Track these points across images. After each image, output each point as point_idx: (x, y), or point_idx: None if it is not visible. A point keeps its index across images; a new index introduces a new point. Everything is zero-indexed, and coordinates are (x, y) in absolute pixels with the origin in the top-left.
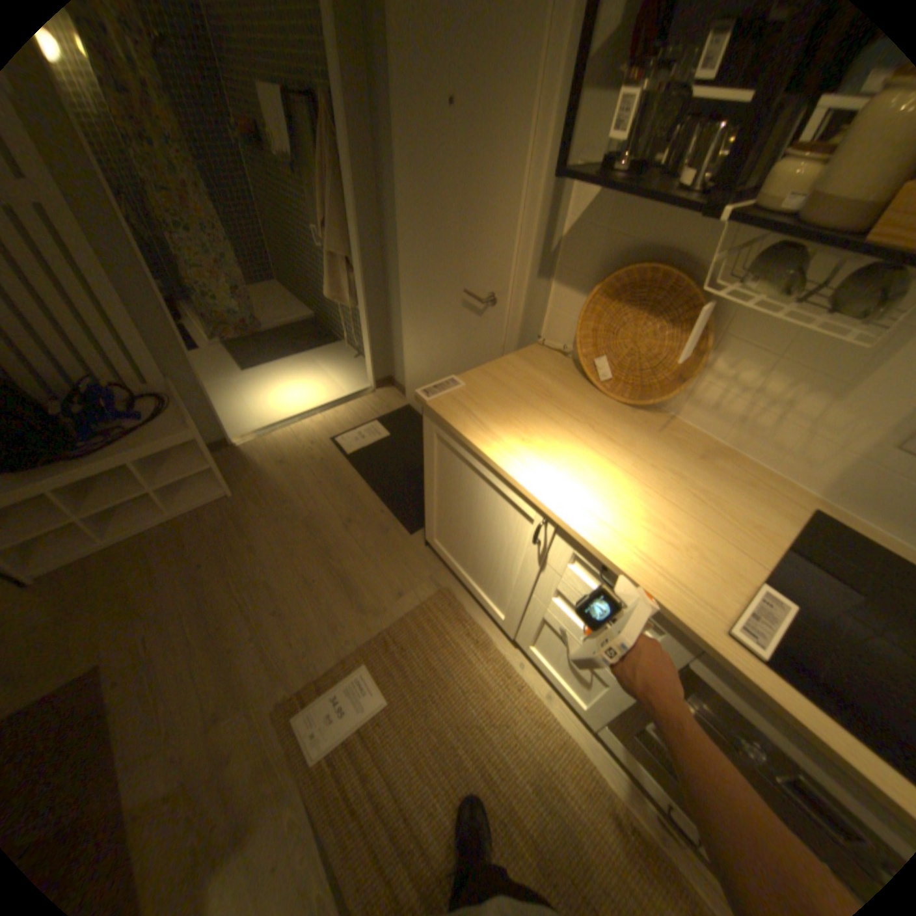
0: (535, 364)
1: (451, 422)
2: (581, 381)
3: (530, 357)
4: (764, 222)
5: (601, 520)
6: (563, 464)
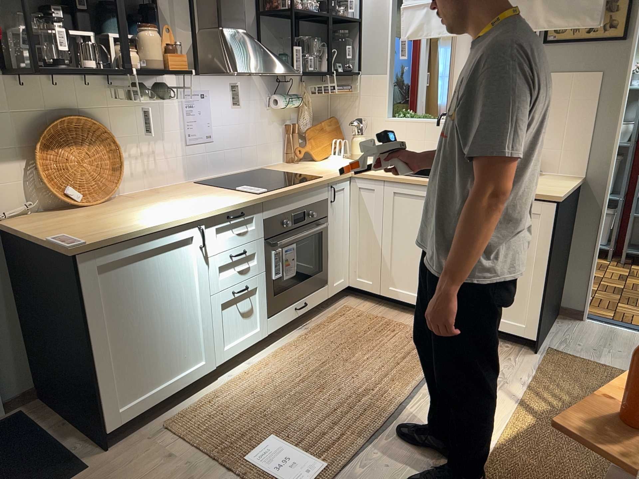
0: (36, 222)
1: (114, 236)
2: (72, 210)
3: (22, 223)
4: (146, 72)
5: (205, 206)
6: (163, 213)
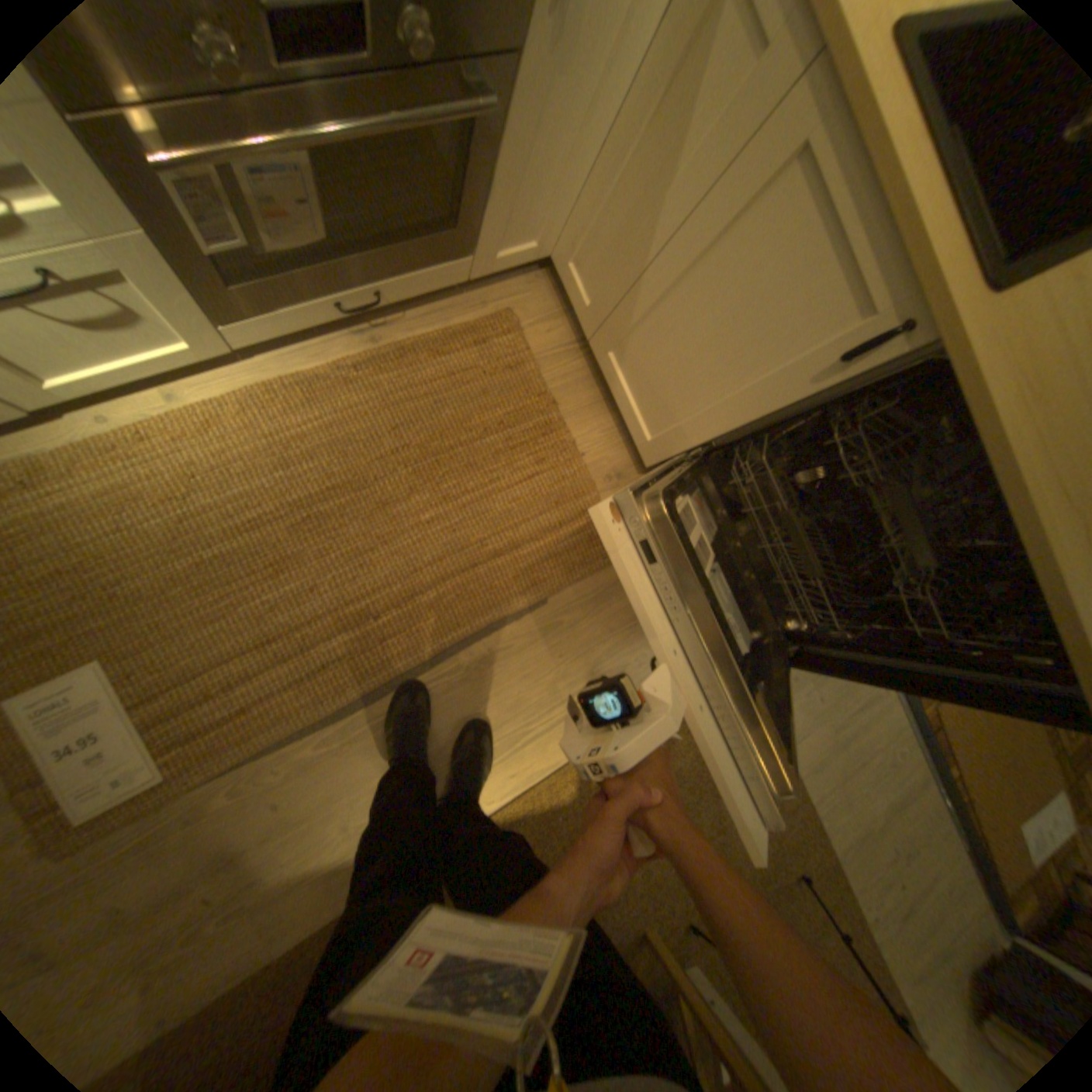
0: None
1: None
2: None
3: None
4: None
5: None
6: None
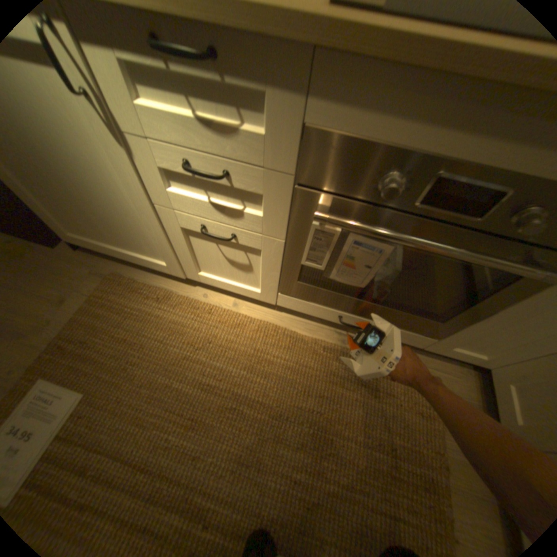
0: None
1: None
2: None
3: None
4: None
5: None
6: None
